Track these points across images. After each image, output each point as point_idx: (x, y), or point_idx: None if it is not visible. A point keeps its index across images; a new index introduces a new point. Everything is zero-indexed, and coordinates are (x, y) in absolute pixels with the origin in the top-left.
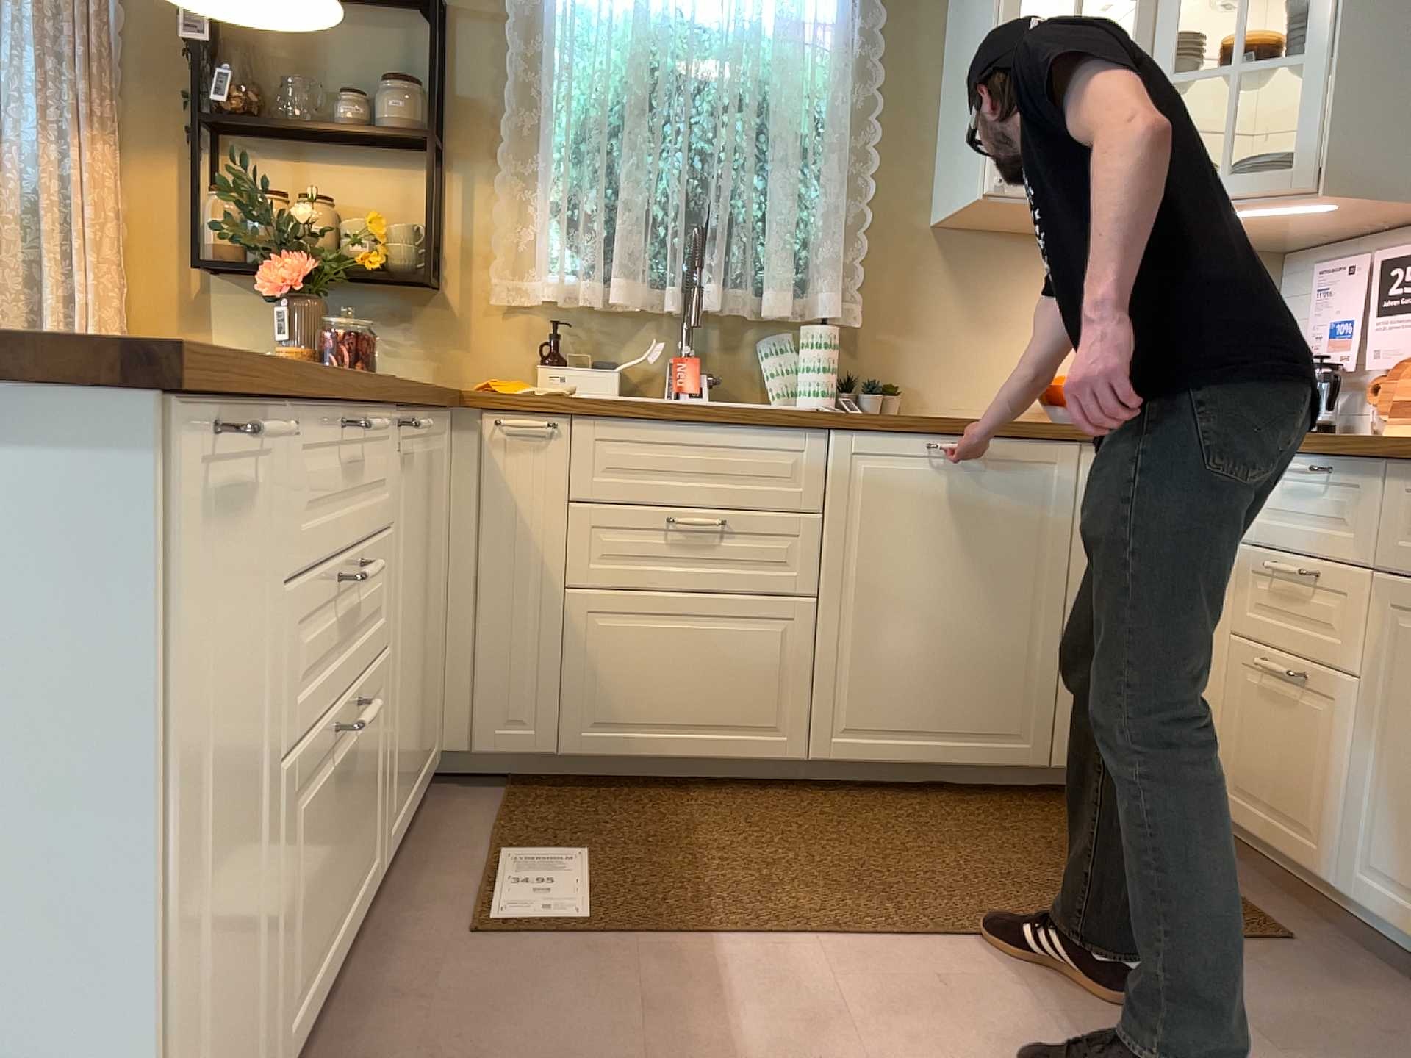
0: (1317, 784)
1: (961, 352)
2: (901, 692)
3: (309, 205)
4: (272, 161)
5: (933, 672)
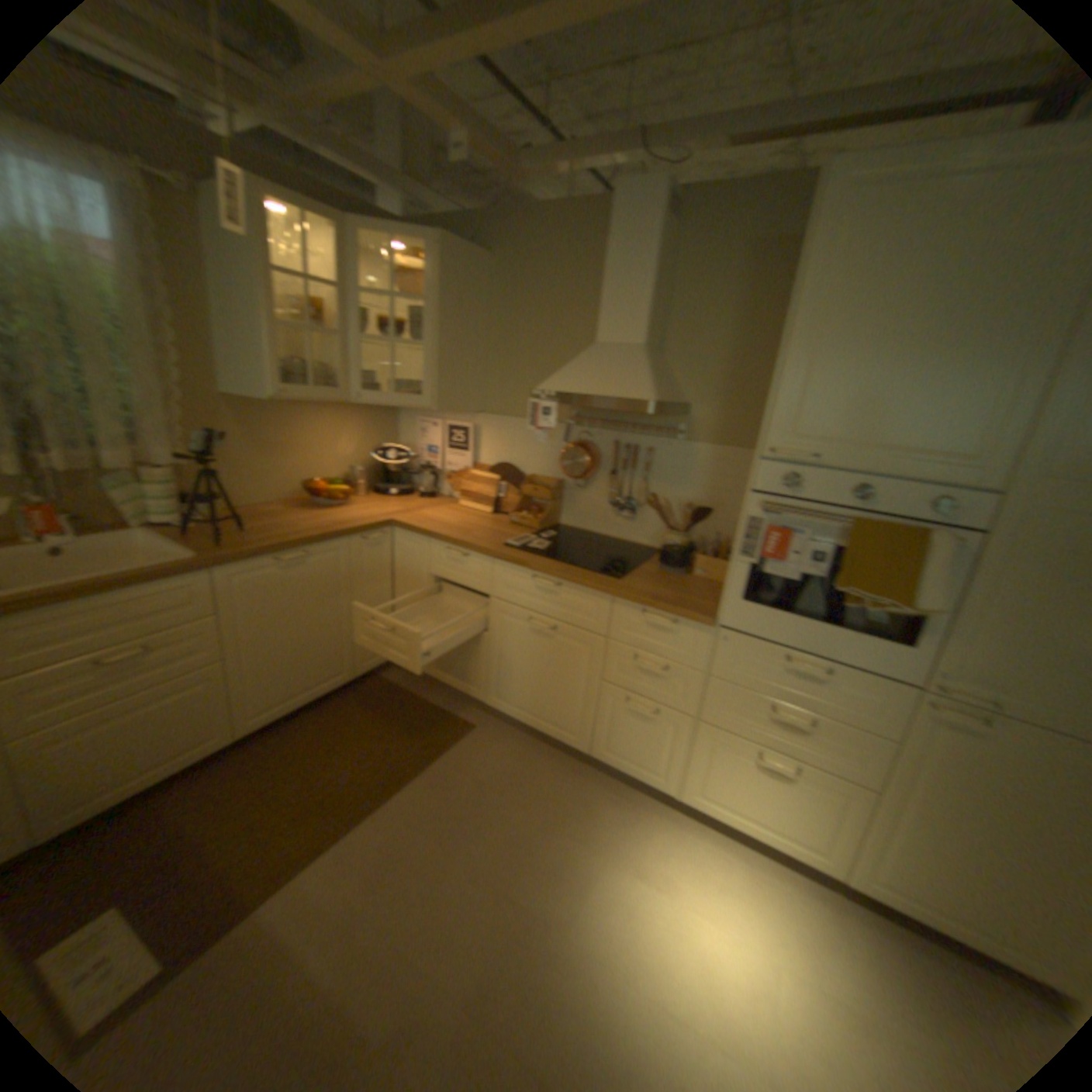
0: (471, 668)
1: (247, 468)
2: (278, 685)
3: None
4: None
5: (293, 668)
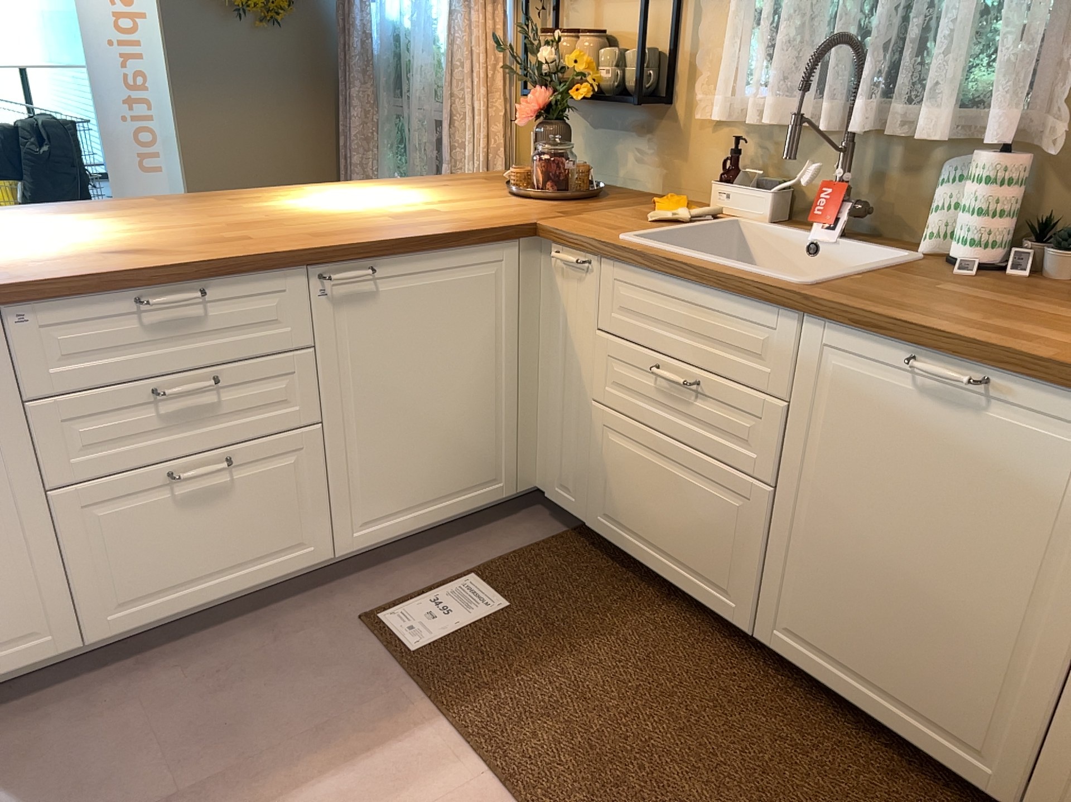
0: None
1: None
2: (843, 623)
3: (554, 47)
4: (581, 1)
5: (881, 623)
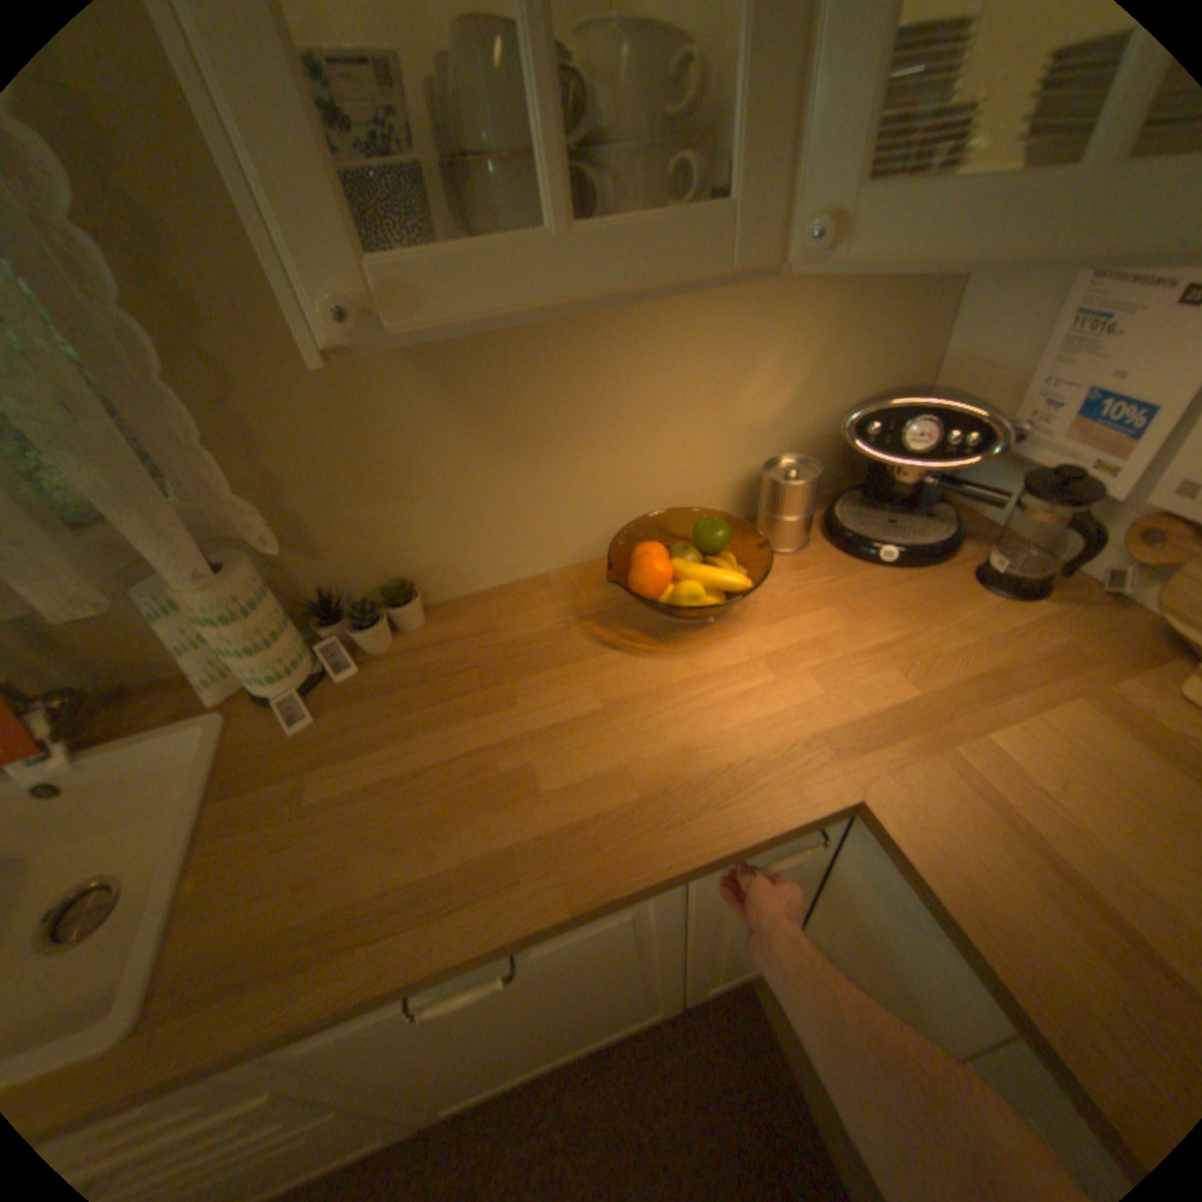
0: None
1: (489, 501)
2: (499, 1076)
3: None
4: None
5: (532, 1055)
